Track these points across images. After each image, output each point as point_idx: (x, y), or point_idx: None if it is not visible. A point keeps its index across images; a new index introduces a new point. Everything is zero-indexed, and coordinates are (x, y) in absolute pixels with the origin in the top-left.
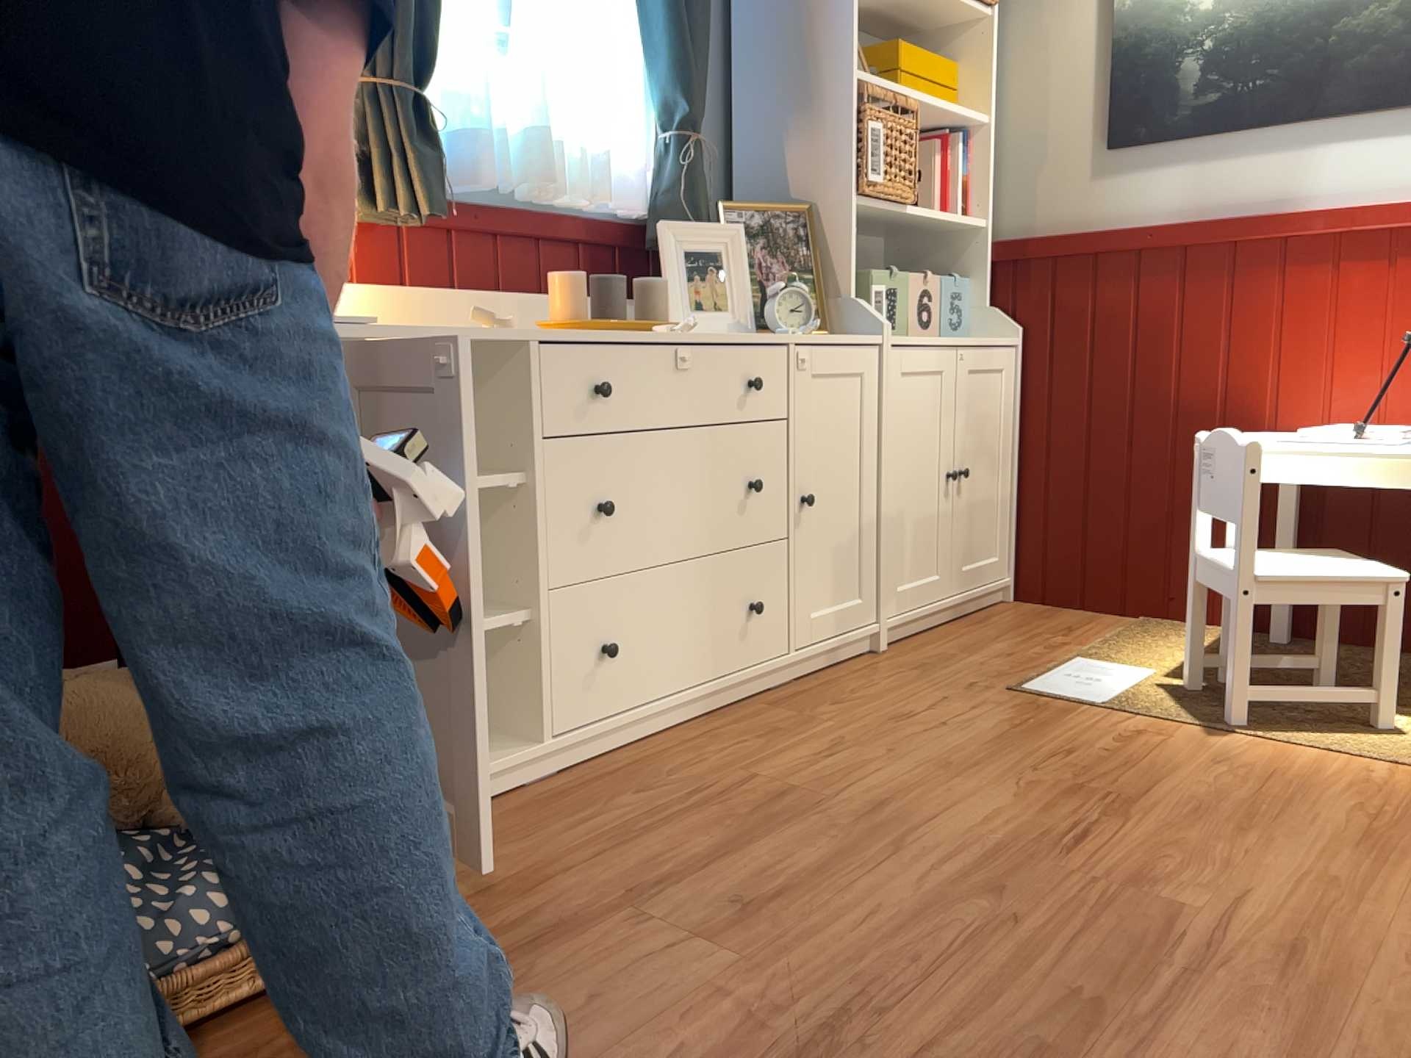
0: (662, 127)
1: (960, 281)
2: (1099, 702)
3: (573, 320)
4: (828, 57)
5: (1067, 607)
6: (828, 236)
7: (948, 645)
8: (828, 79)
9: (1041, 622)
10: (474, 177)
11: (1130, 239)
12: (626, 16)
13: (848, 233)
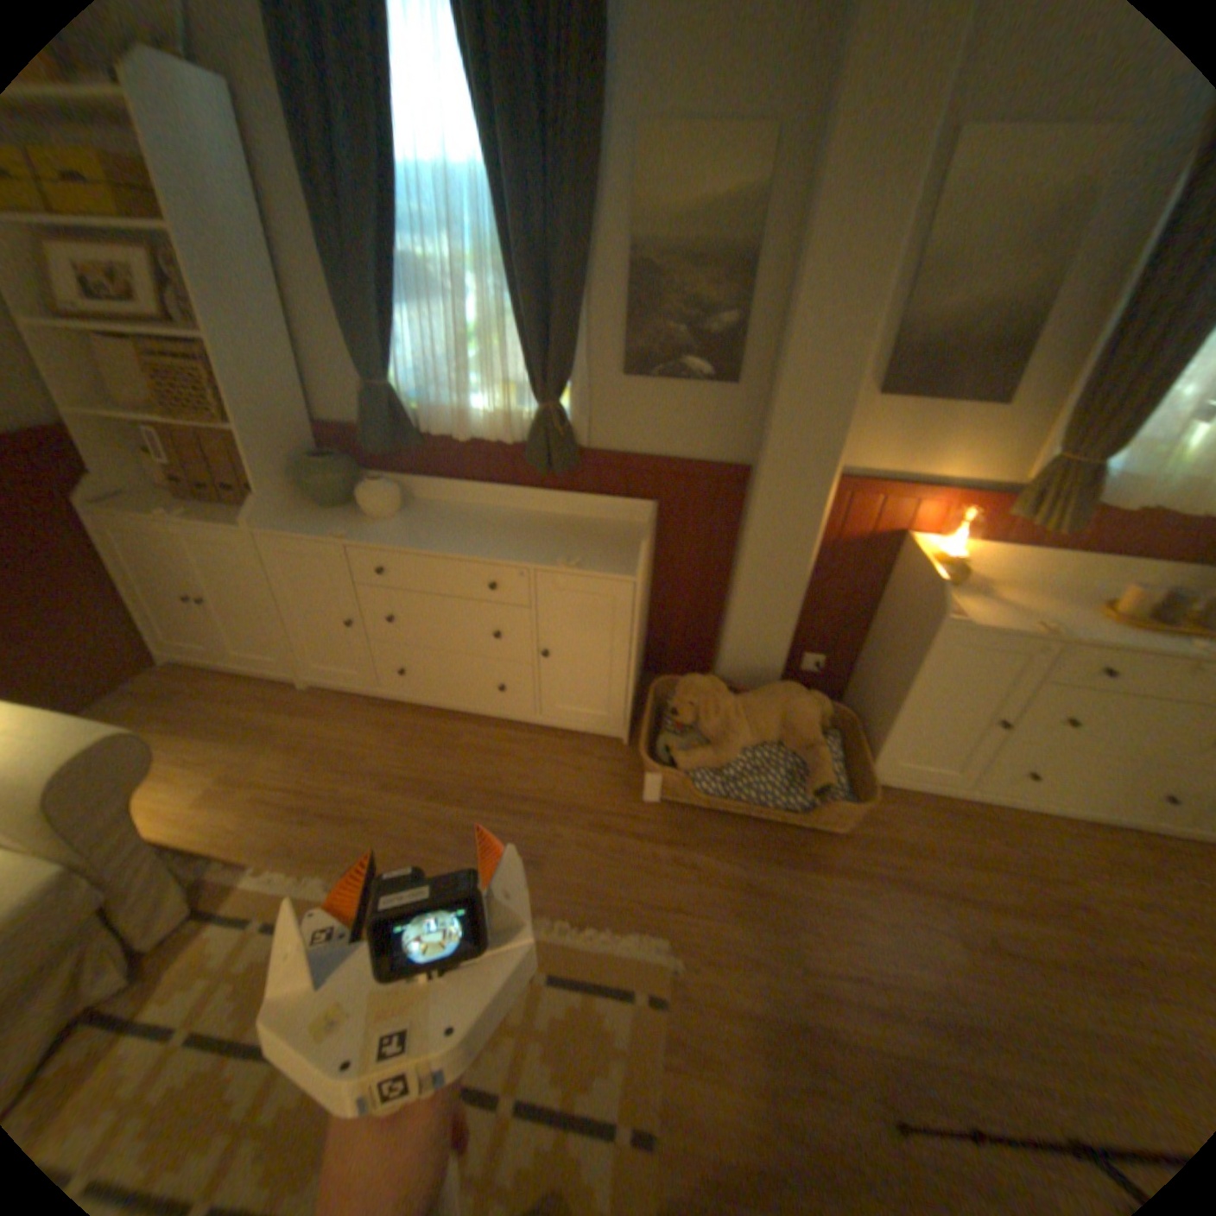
0: None
1: None
2: None
3: (1129, 618)
4: None
5: None
6: None
7: None
8: None
9: None
10: (1122, 503)
11: None
12: None
13: None
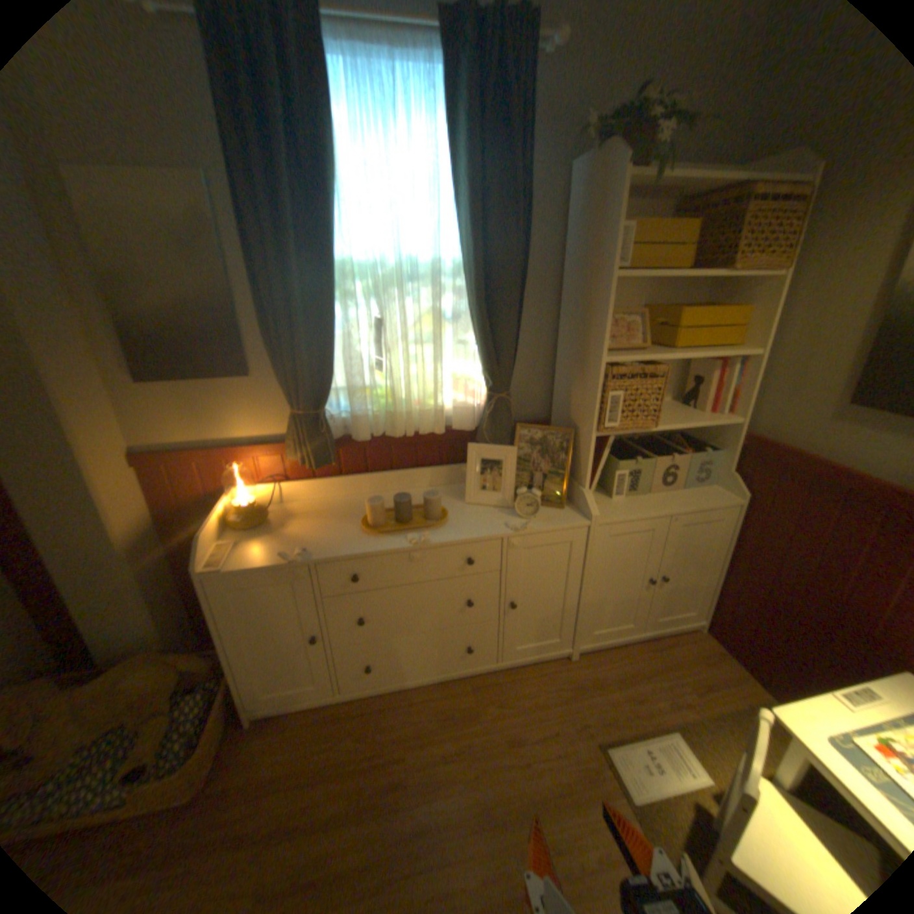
0: (485, 386)
1: (719, 450)
2: (635, 805)
3: (370, 527)
4: (593, 345)
5: (735, 661)
6: (581, 449)
7: (617, 671)
8: (591, 360)
9: (700, 672)
10: (357, 437)
11: (846, 479)
12: (465, 329)
13: (588, 454)
